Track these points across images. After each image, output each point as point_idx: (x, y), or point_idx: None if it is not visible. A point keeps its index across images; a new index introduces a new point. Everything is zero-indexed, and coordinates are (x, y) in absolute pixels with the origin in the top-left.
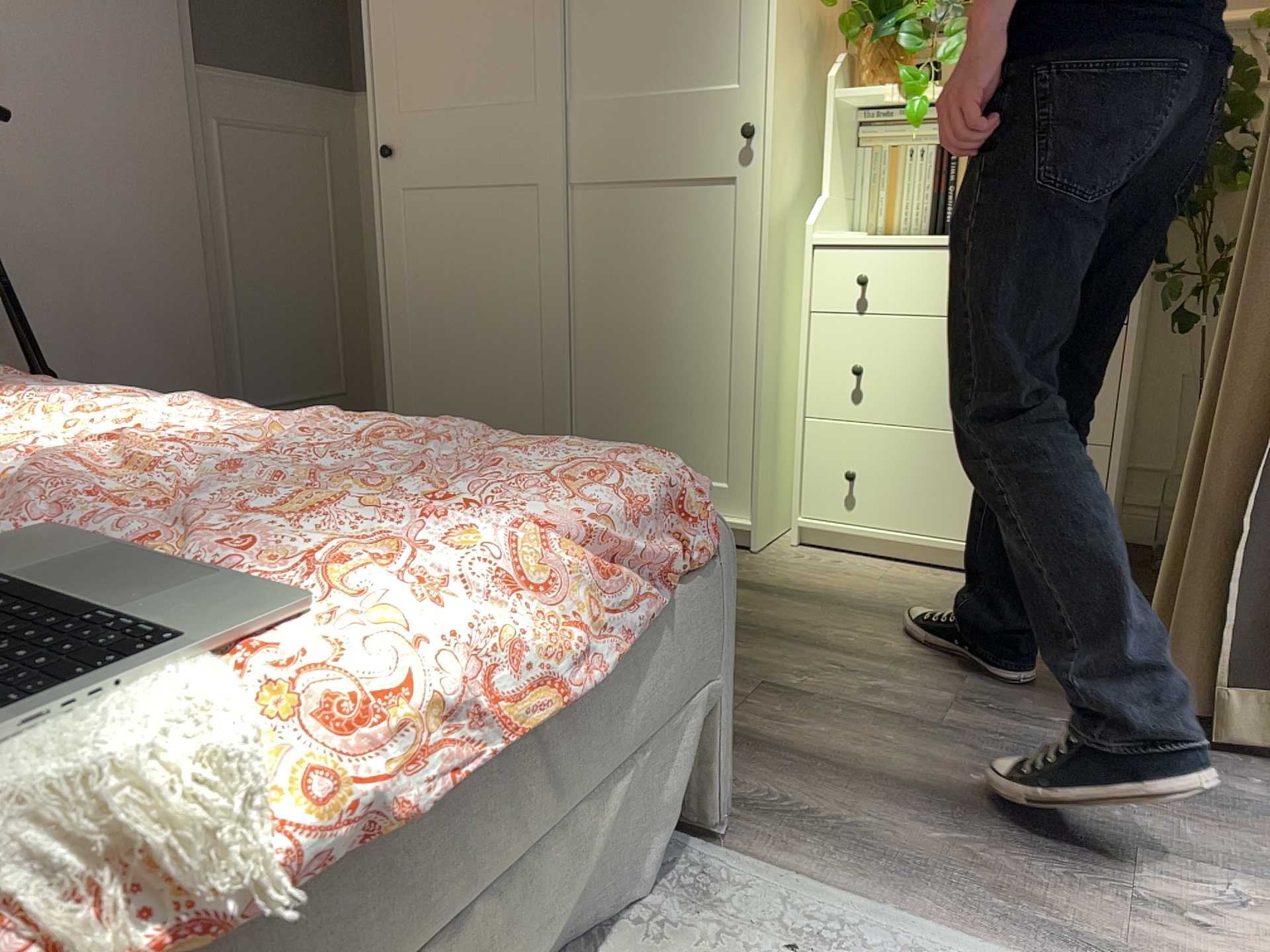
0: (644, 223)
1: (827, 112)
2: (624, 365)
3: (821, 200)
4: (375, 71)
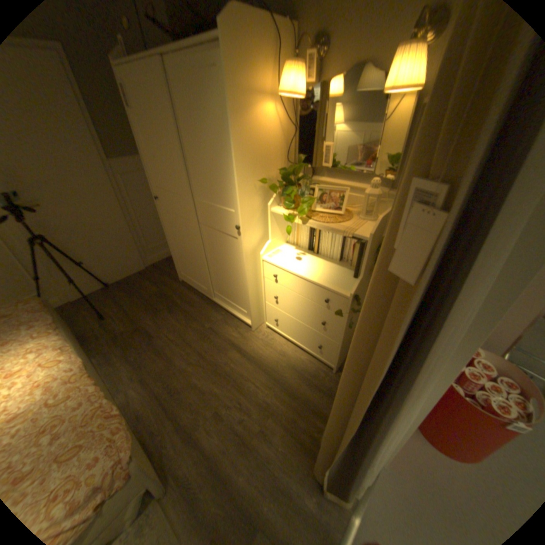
0: (218, 240)
1: (269, 215)
2: (220, 274)
3: (268, 243)
4: (148, 173)
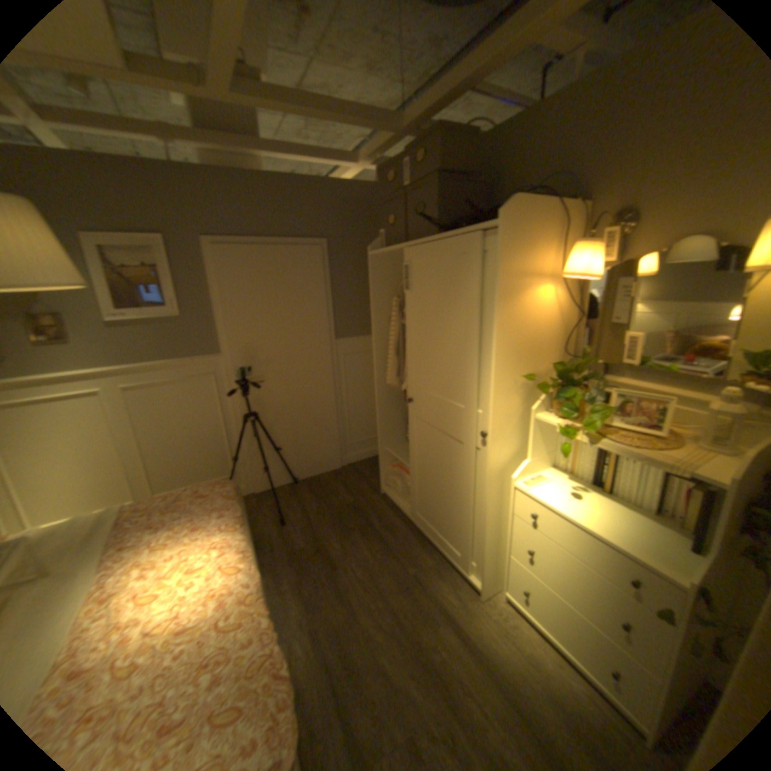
0: (448, 447)
1: (531, 423)
2: (442, 495)
3: (524, 463)
4: (374, 355)
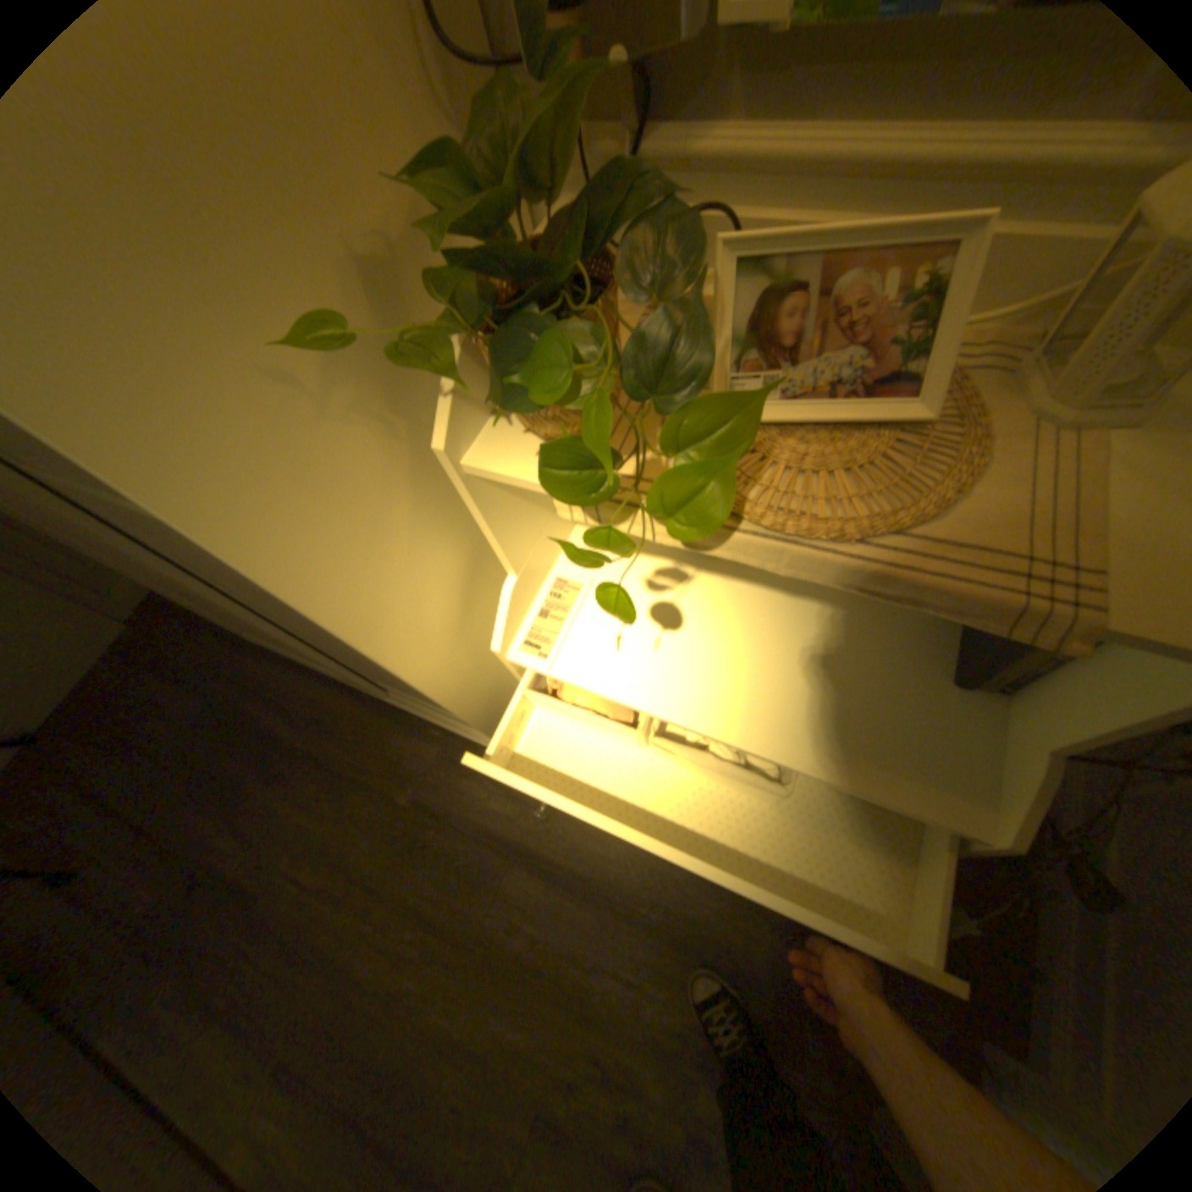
0: None
1: (463, 492)
2: None
3: (506, 593)
4: None
